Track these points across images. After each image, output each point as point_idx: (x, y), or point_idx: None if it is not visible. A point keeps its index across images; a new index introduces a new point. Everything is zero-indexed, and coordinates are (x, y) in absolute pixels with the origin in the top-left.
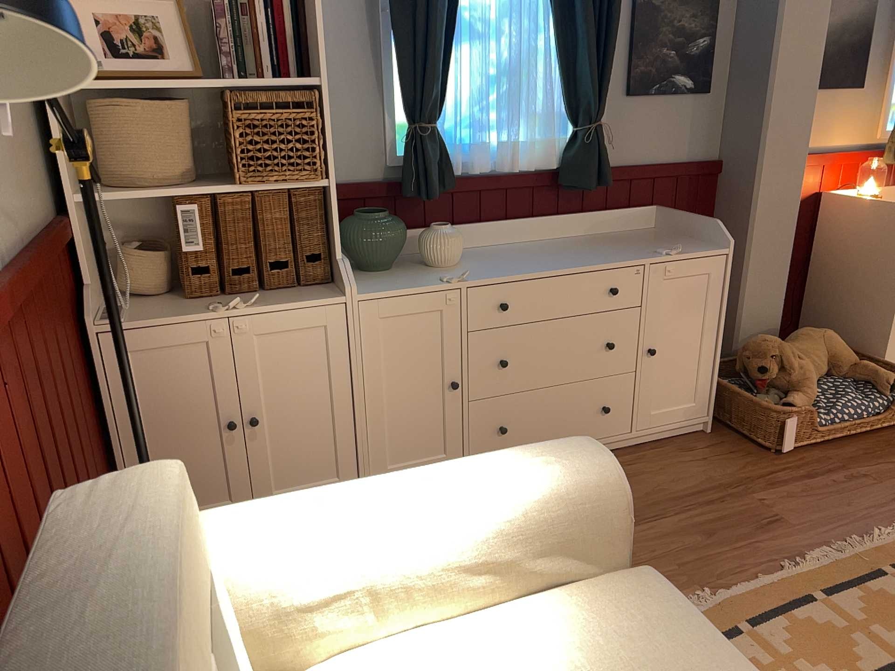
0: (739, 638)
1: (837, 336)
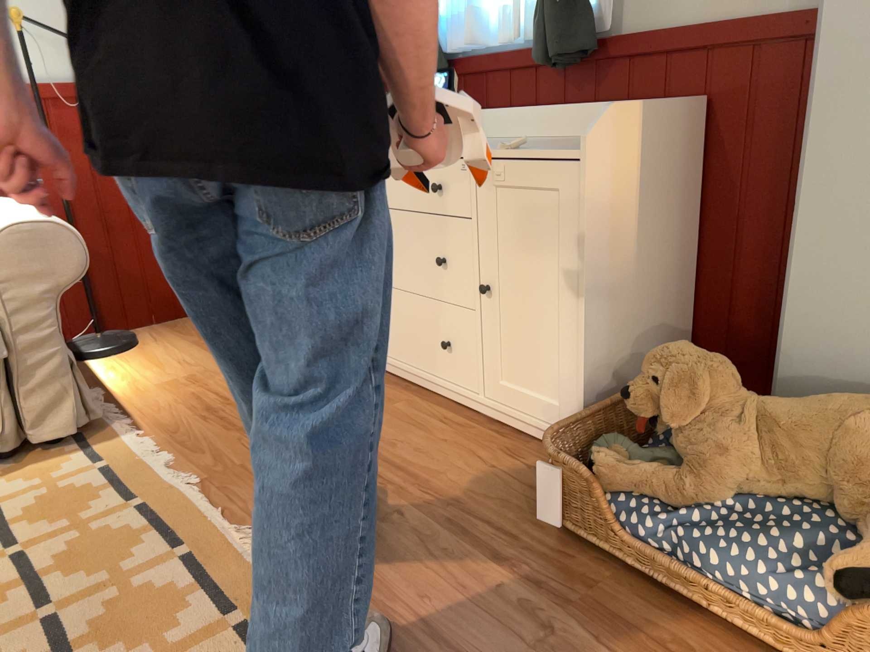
0: (123, 500)
1: None
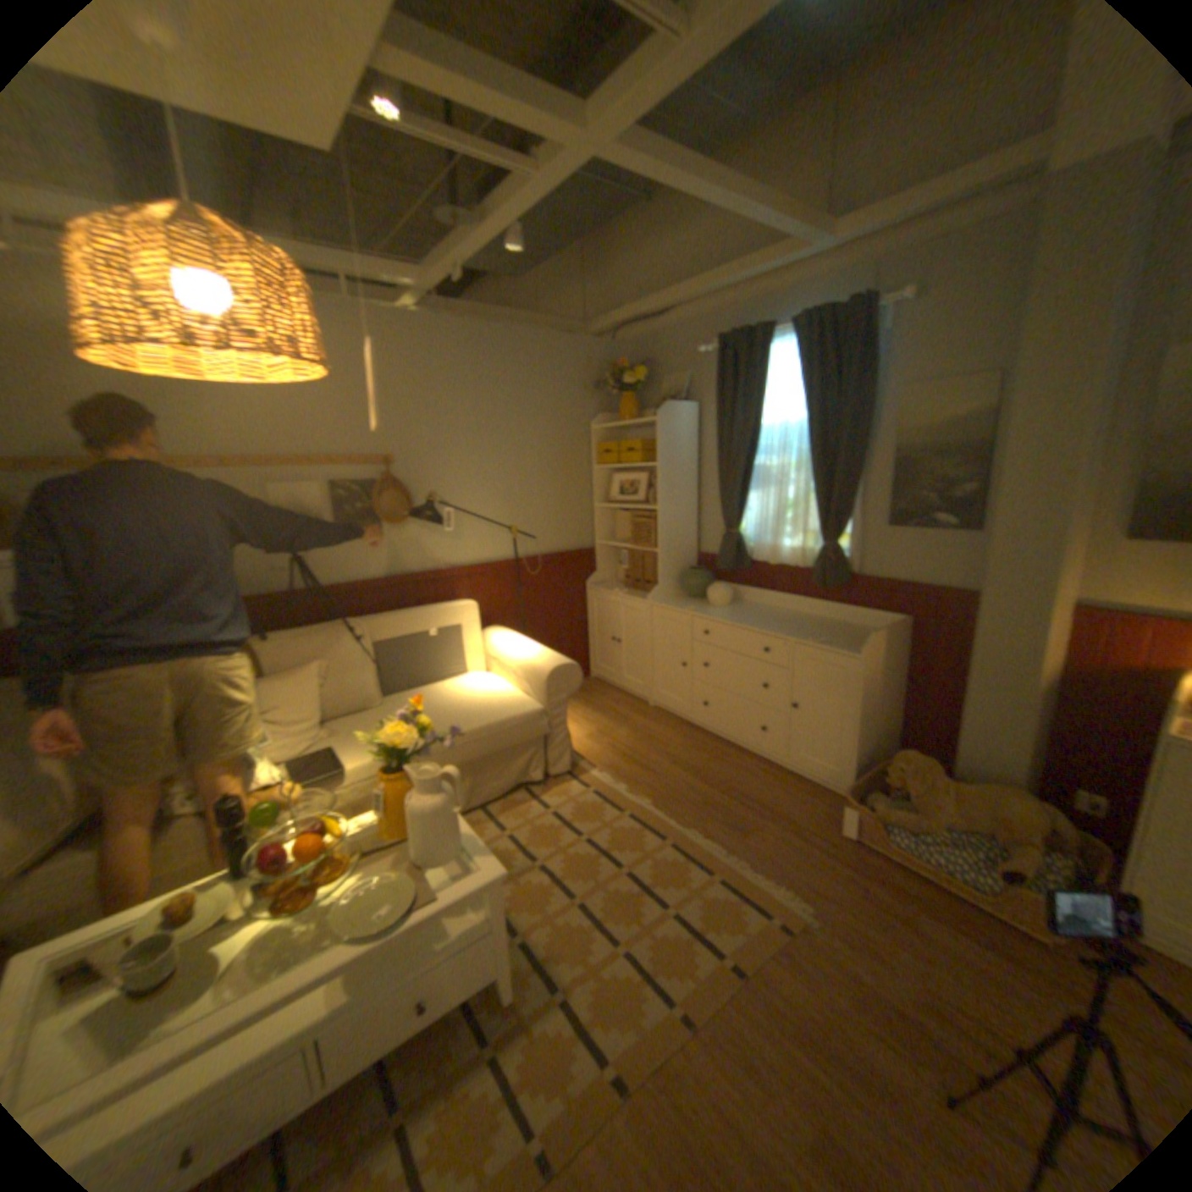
0: (619, 812)
1: (1034, 812)
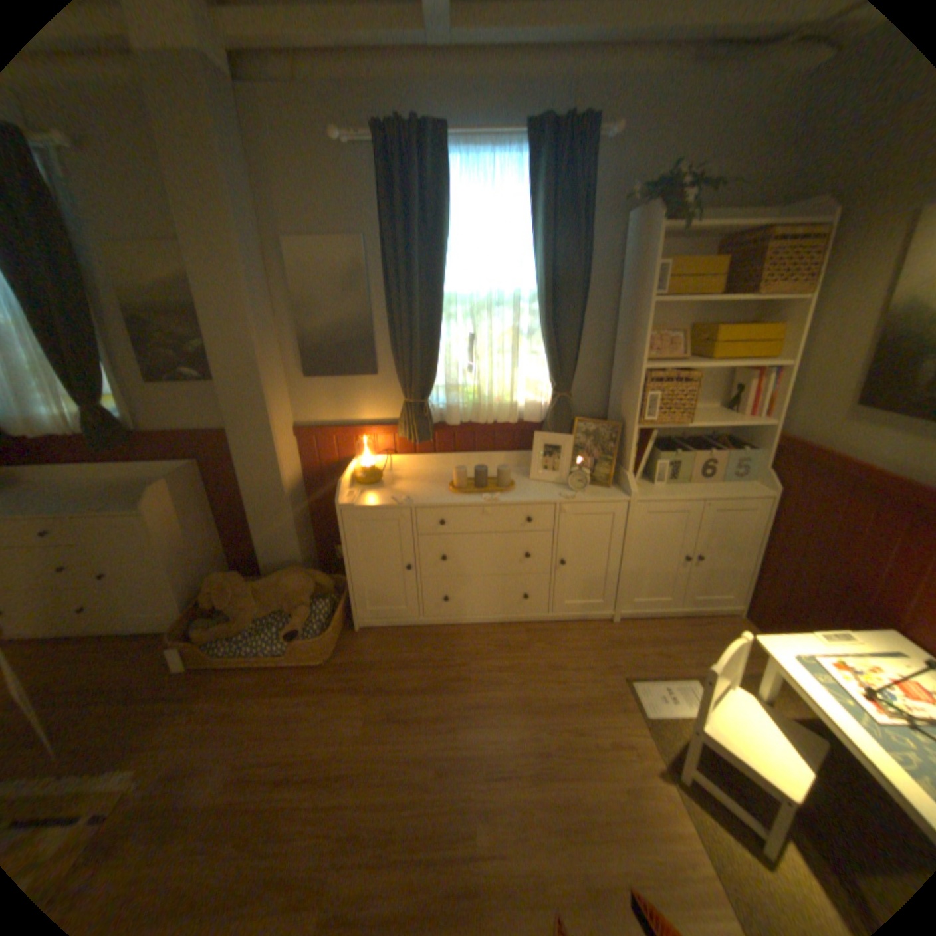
0: None
1: (299, 580)
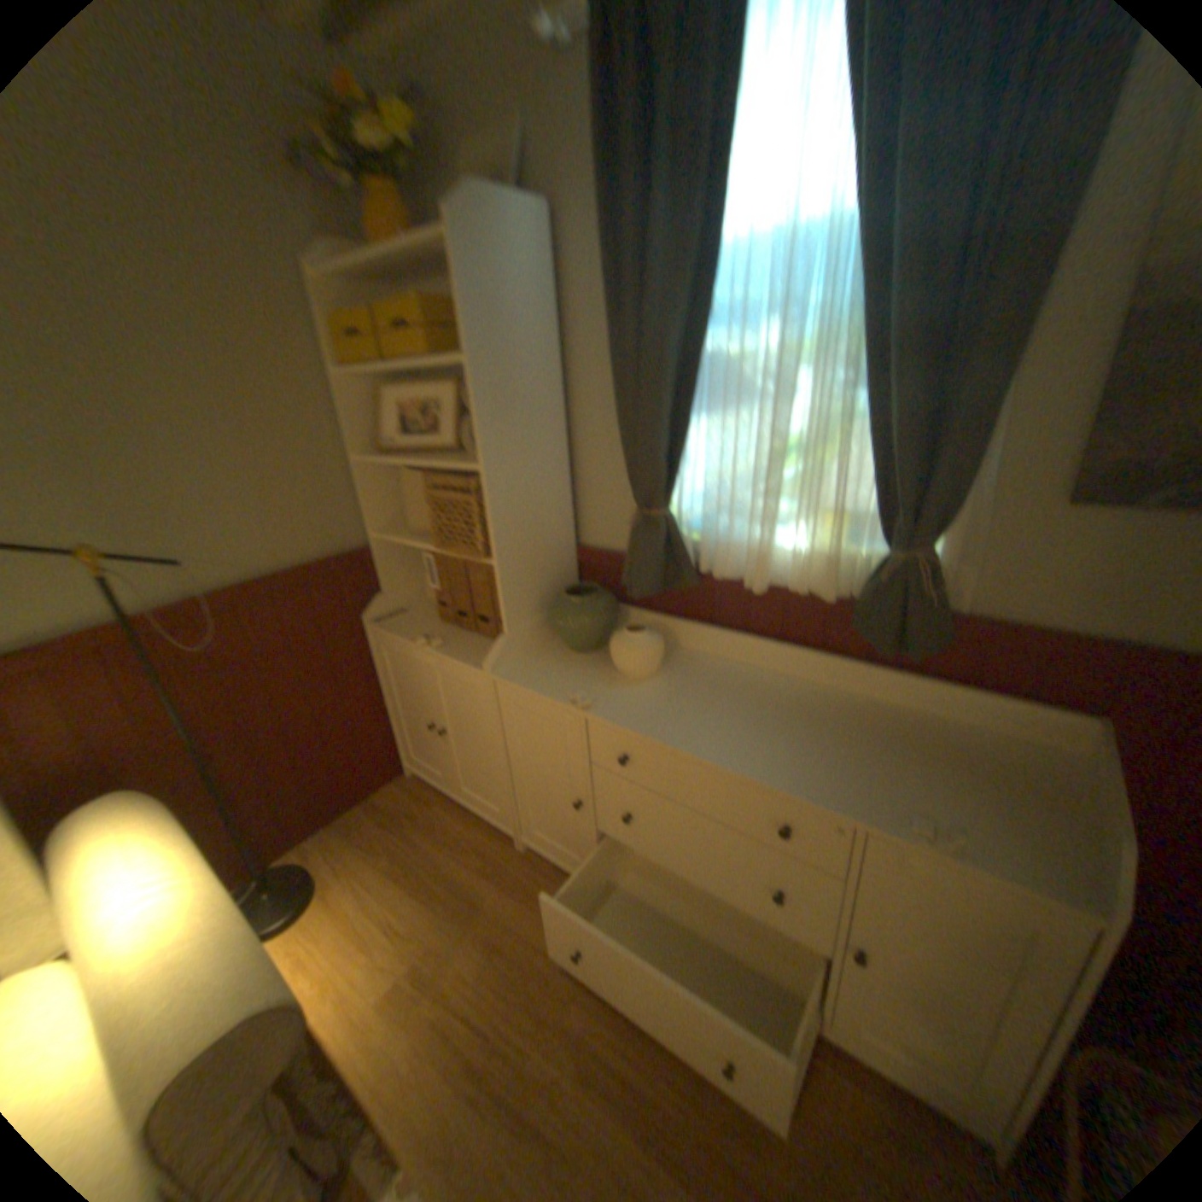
0: None
1: None
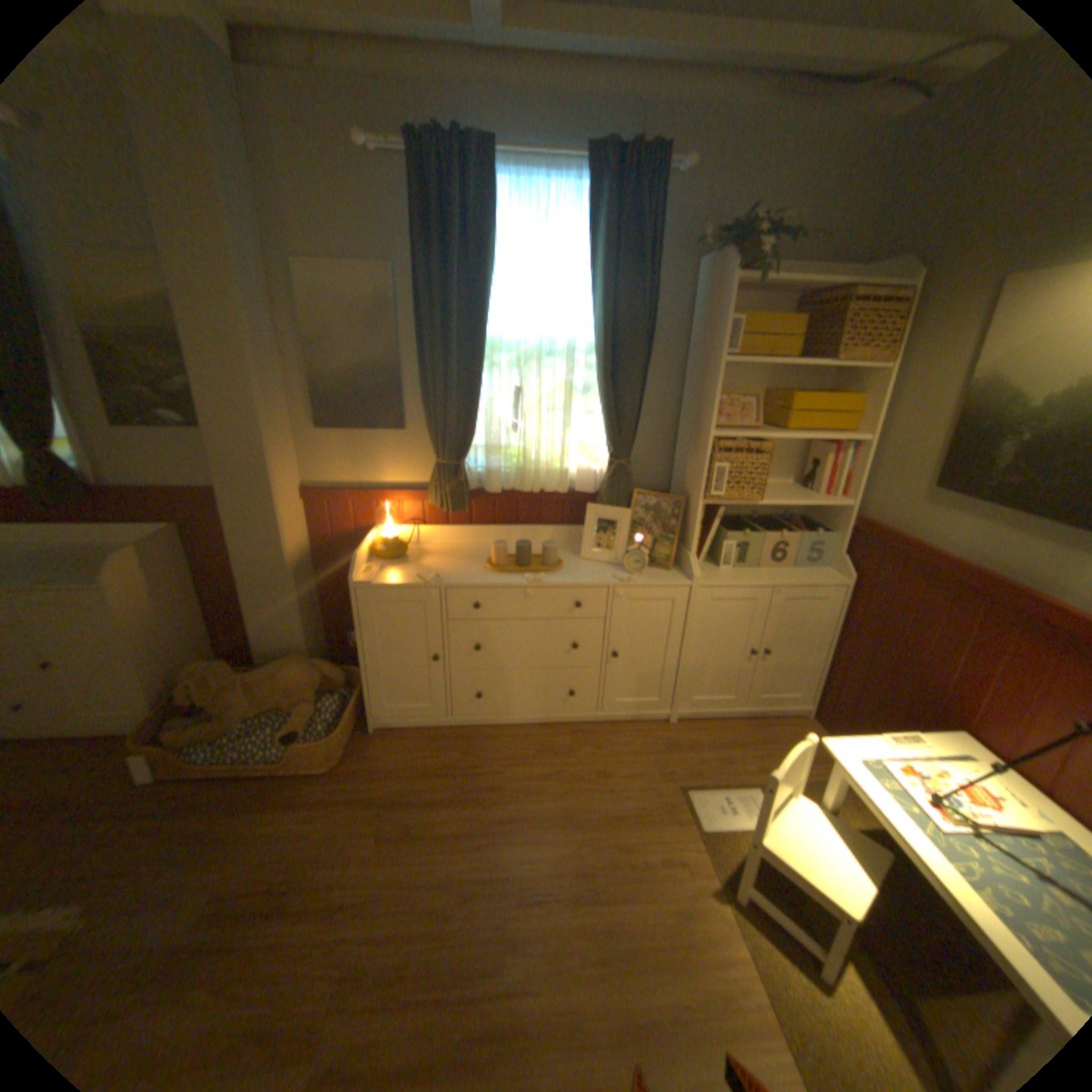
0: None
1: (303, 672)
